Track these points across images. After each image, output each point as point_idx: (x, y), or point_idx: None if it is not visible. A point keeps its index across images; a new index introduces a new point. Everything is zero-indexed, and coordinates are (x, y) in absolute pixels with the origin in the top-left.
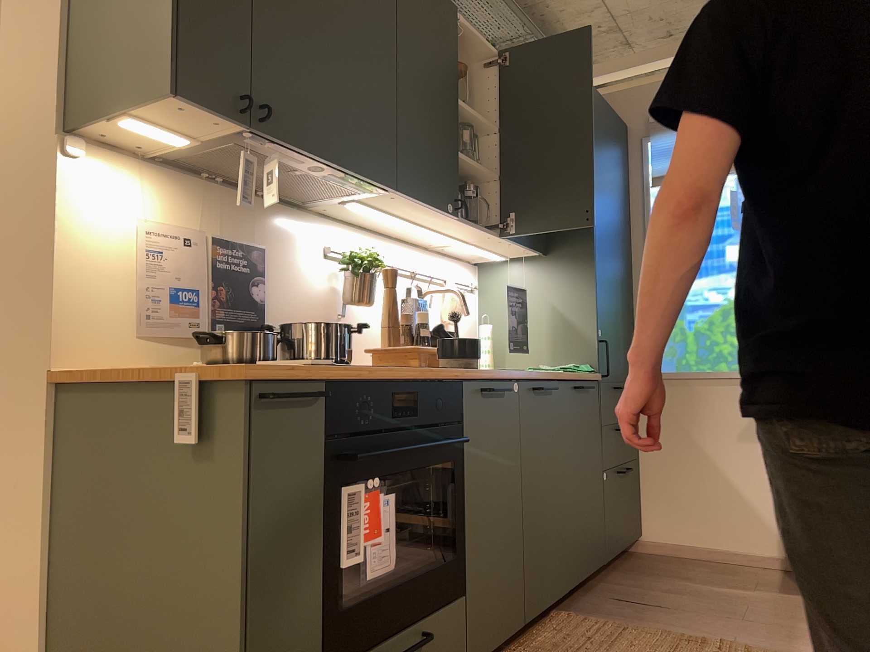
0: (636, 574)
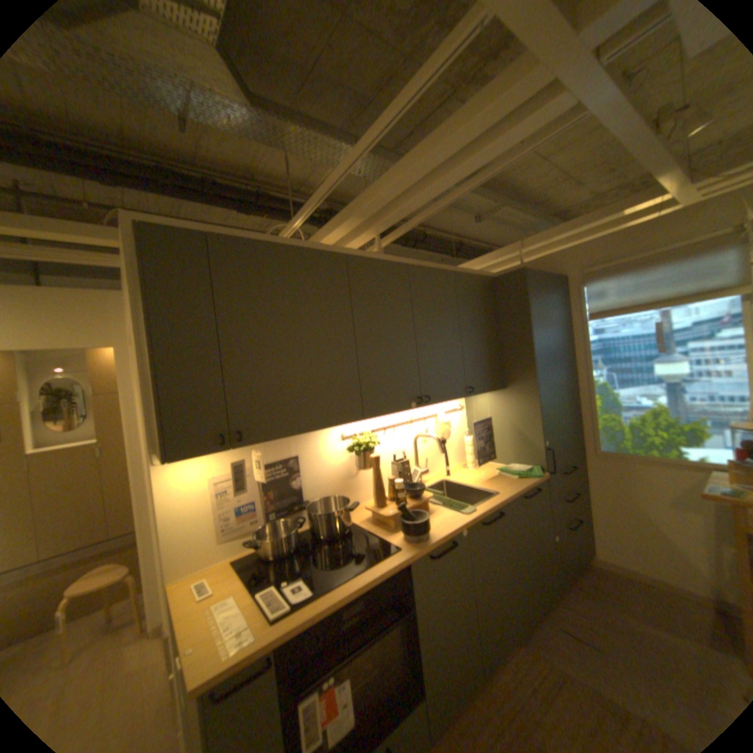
0: (587, 598)
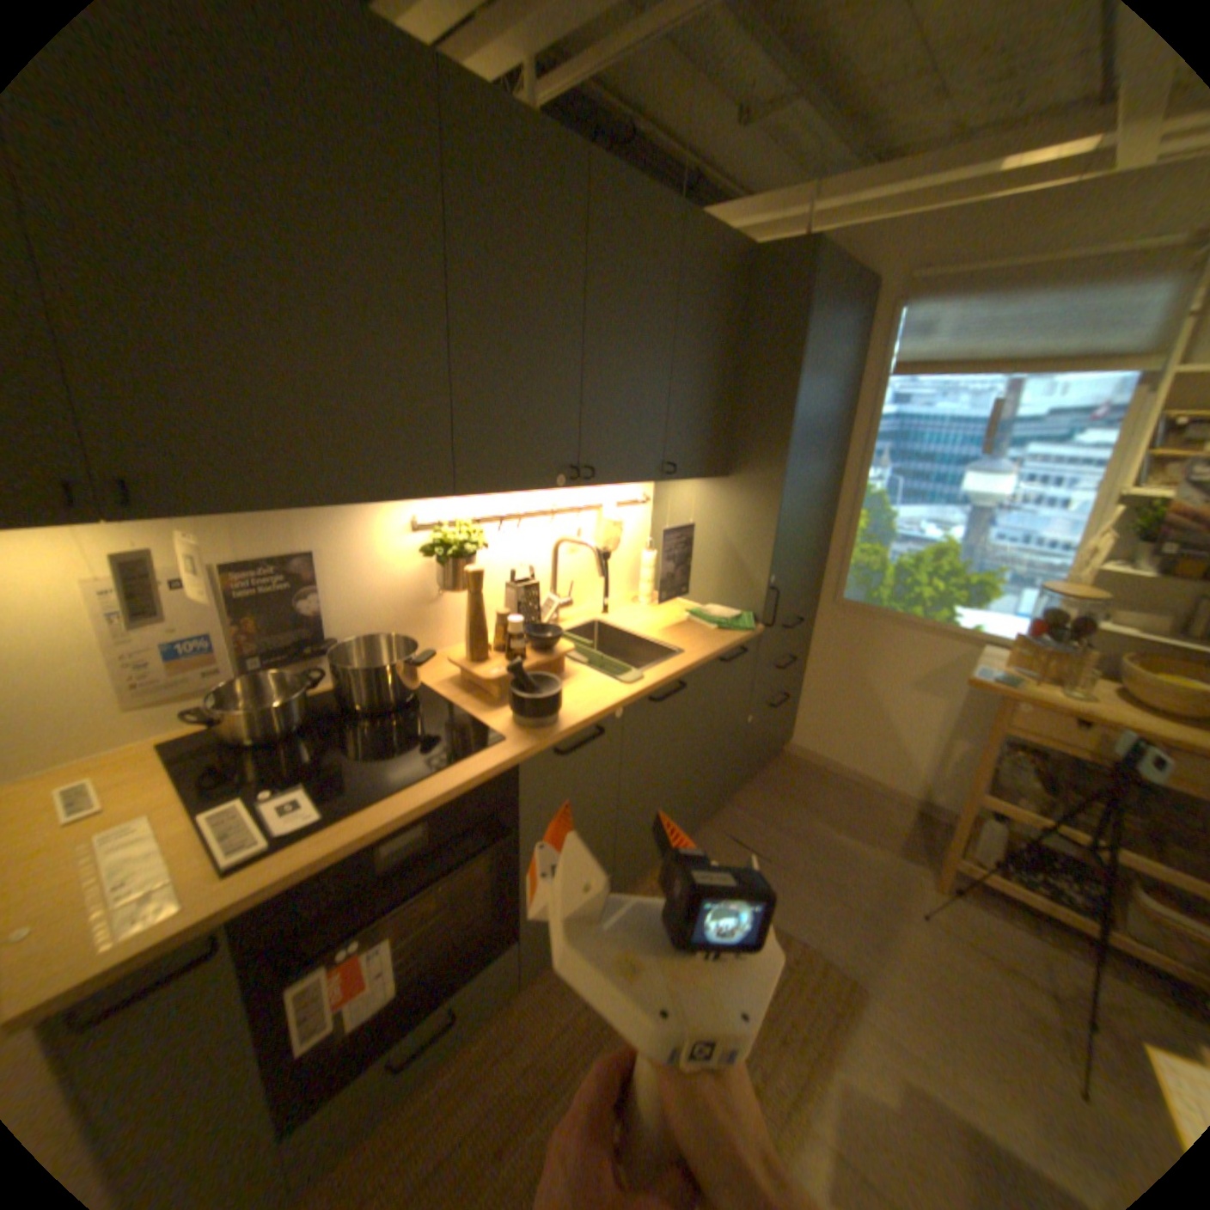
0: (768, 794)
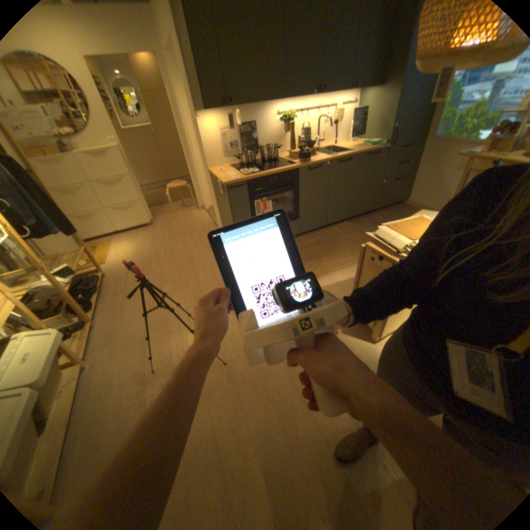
0: (390, 213)
